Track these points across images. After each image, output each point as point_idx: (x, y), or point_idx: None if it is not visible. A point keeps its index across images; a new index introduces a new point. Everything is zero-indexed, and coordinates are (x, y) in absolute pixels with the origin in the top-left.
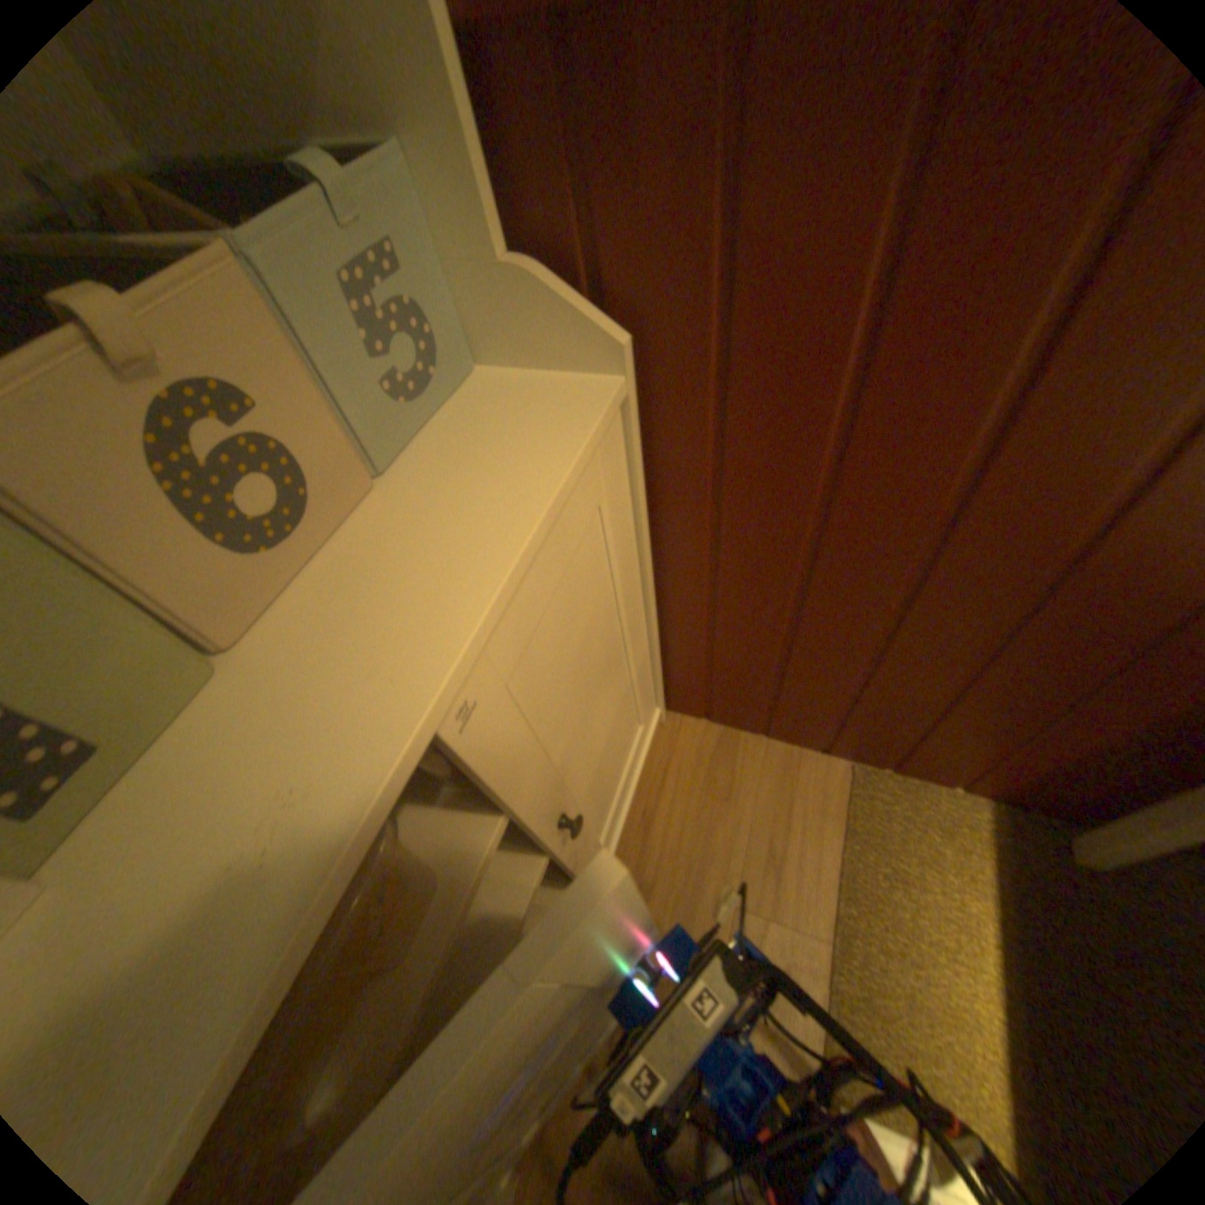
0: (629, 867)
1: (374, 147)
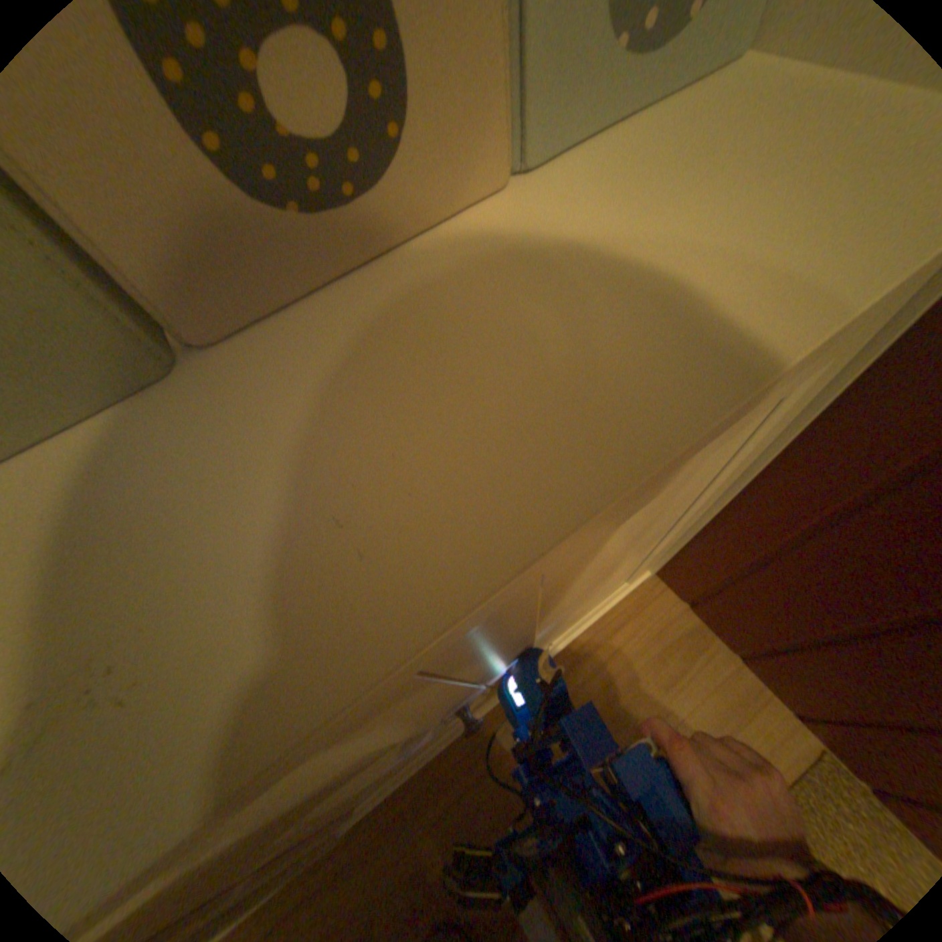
0: None
1: None
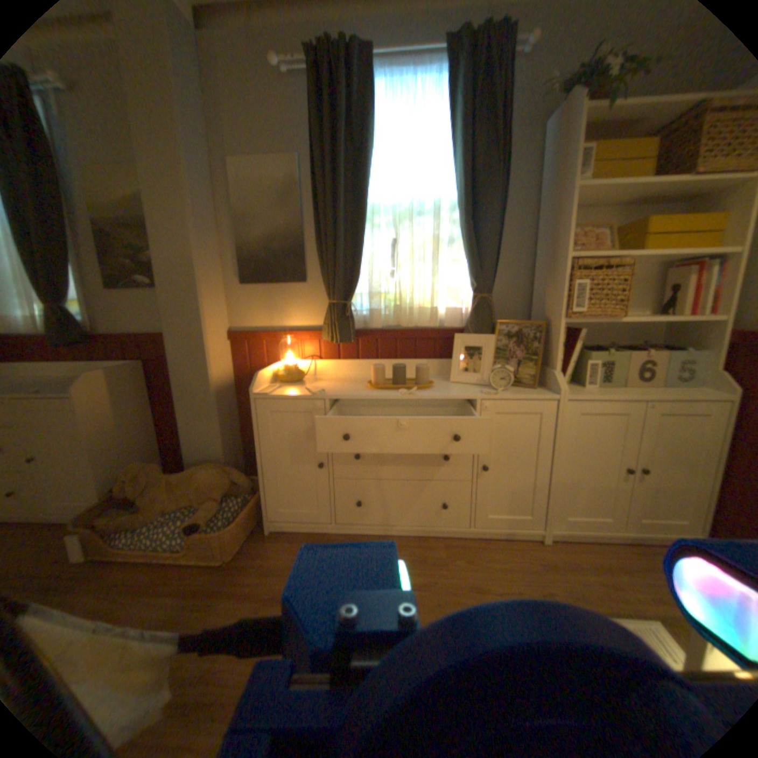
0: (642, 553)
1: (703, 352)
